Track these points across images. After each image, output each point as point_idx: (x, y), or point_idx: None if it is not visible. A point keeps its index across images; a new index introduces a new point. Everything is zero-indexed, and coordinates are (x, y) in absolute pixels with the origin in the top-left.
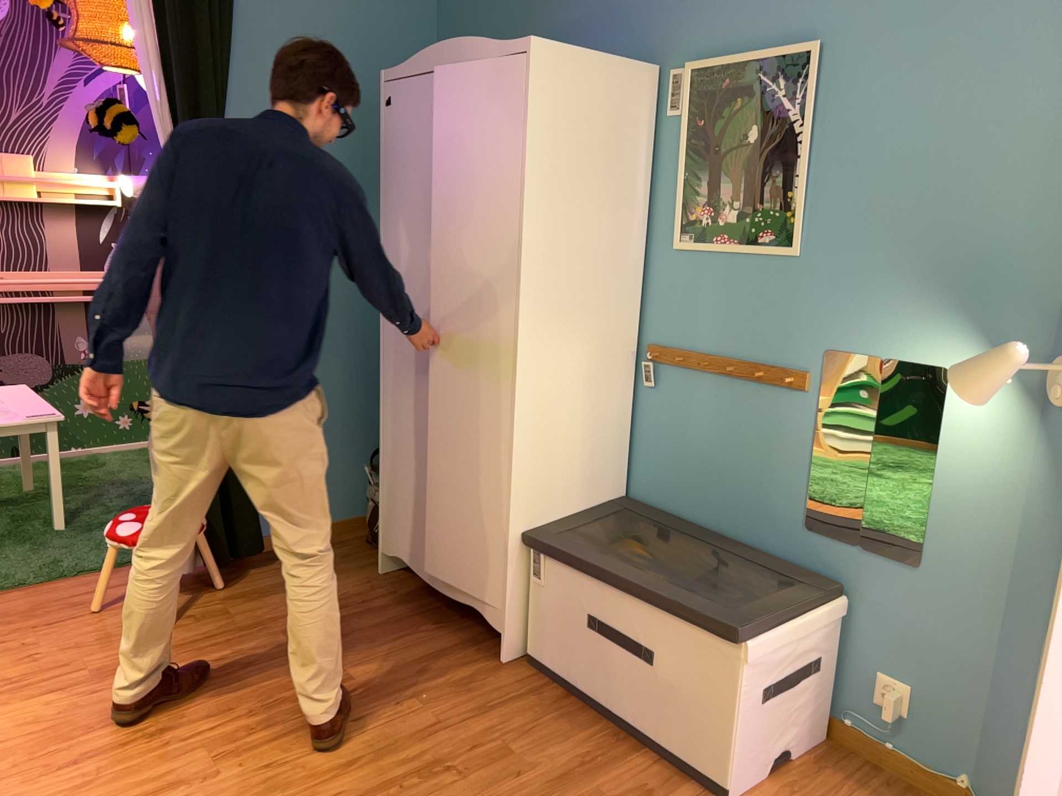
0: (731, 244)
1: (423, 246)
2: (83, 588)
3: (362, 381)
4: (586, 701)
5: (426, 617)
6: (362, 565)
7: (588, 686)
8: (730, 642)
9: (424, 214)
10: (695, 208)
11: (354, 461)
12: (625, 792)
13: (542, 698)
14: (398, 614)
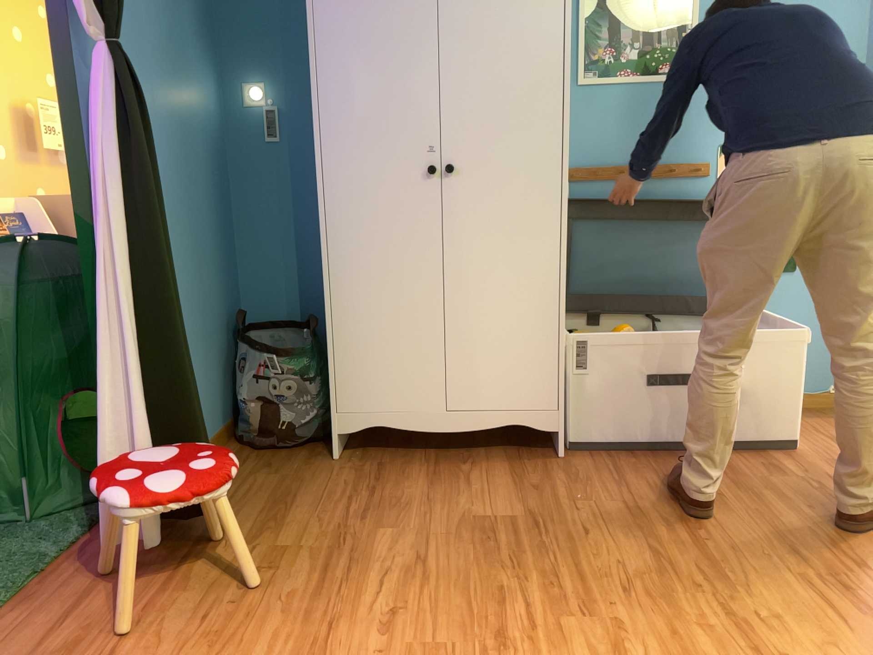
0: (635, 76)
1: (402, 75)
2: (22, 630)
3: (206, 268)
4: (652, 447)
5: (446, 463)
6: (304, 461)
7: (652, 434)
8: (798, 332)
9: (401, 40)
10: (597, 49)
11: (212, 365)
12: (764, 471)
13: (625, 461)
14: (423, 471)
